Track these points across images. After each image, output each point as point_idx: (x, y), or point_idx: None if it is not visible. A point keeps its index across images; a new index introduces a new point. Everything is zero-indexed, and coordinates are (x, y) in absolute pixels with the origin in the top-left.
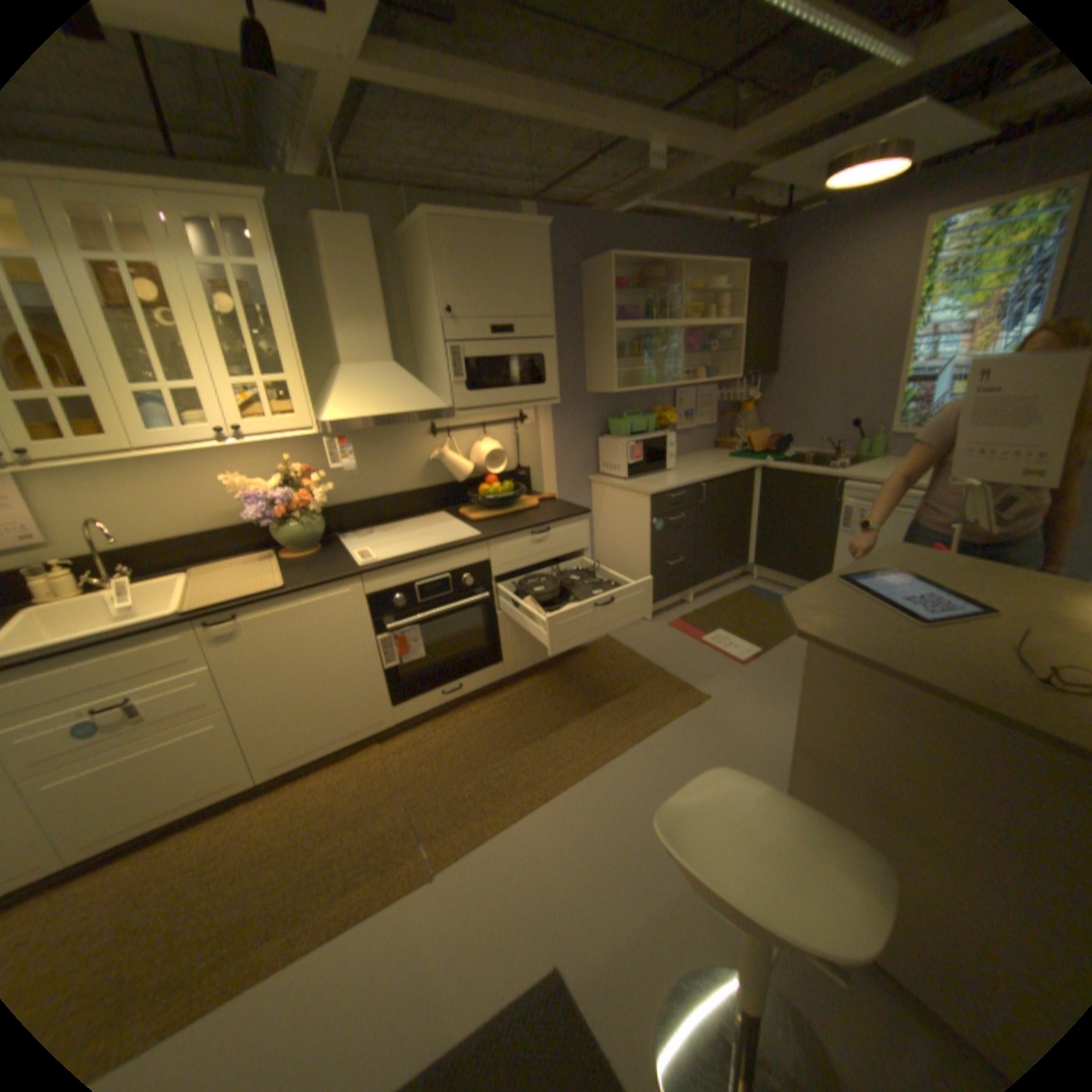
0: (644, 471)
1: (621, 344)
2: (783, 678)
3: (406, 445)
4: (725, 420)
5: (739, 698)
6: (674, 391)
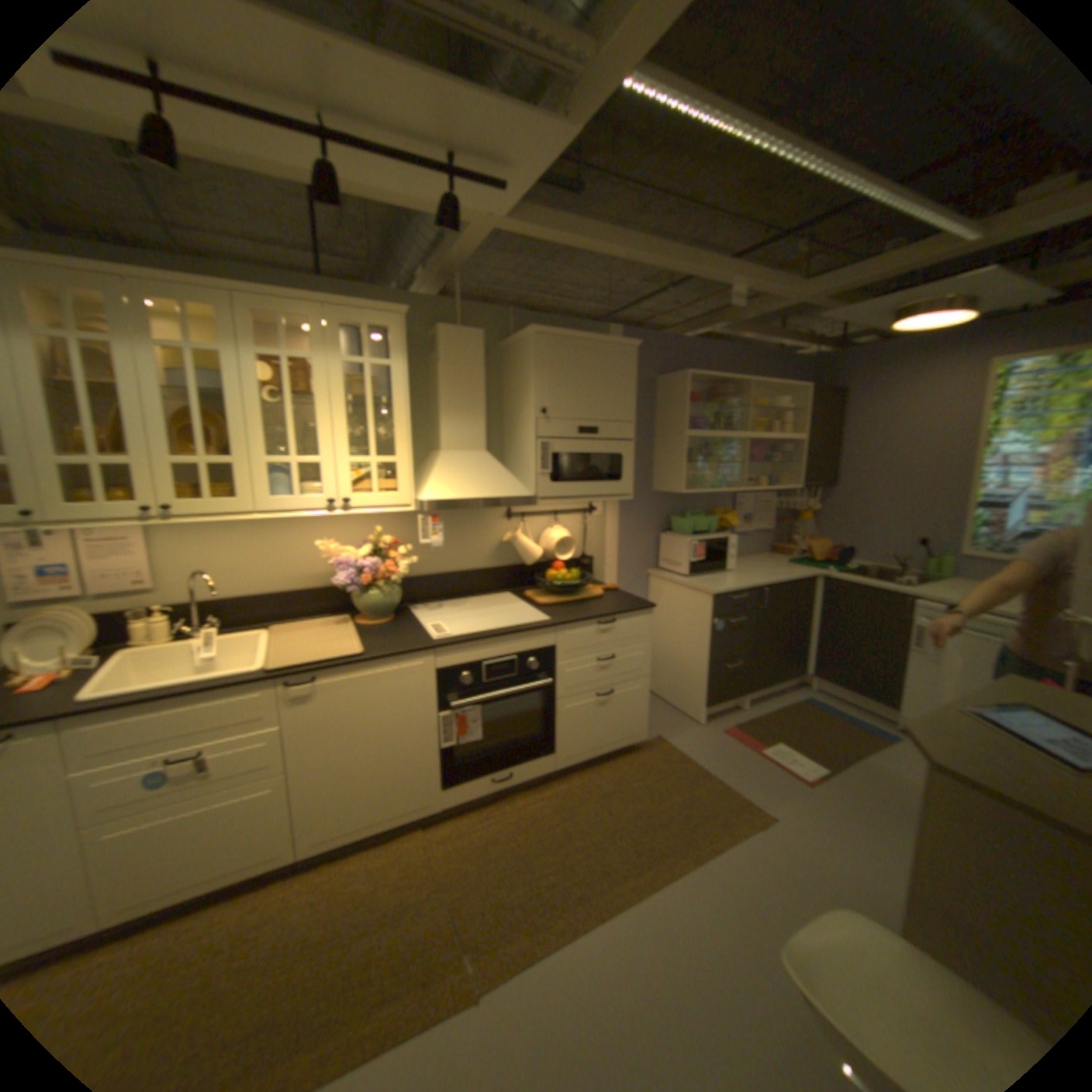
0: (706, 570)
1: (690, 449)
2: (858, 808)
3: (484, 526)
4: (783, 526)
5: (810, 826)
6: (735, 495)
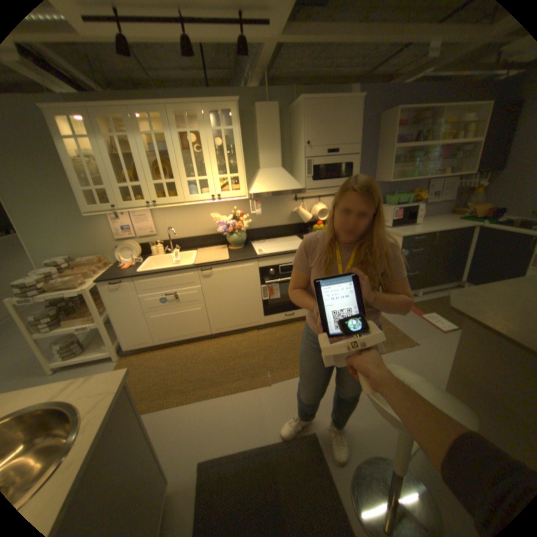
0: (402, 223)
1: (399, 155)
2: None
3: (283, 204)
4: (462, 197)
5: (437, 349)
6: (429, 180)
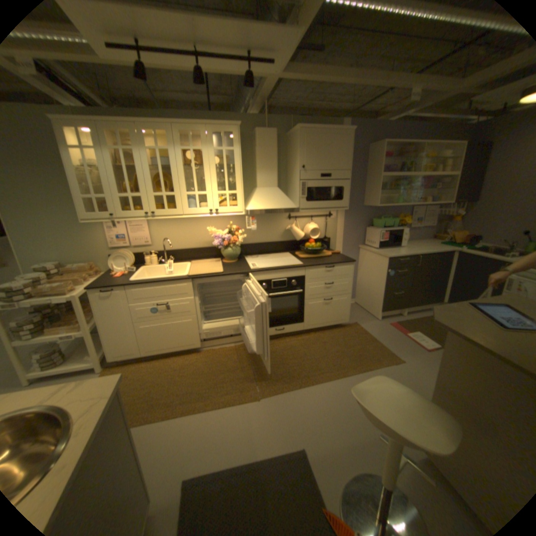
0: (389, 245)
1: (386, 183)
2: None
3: (277, 222)
4: (442, 224)
5: (422, 367)
6: (413, 207)
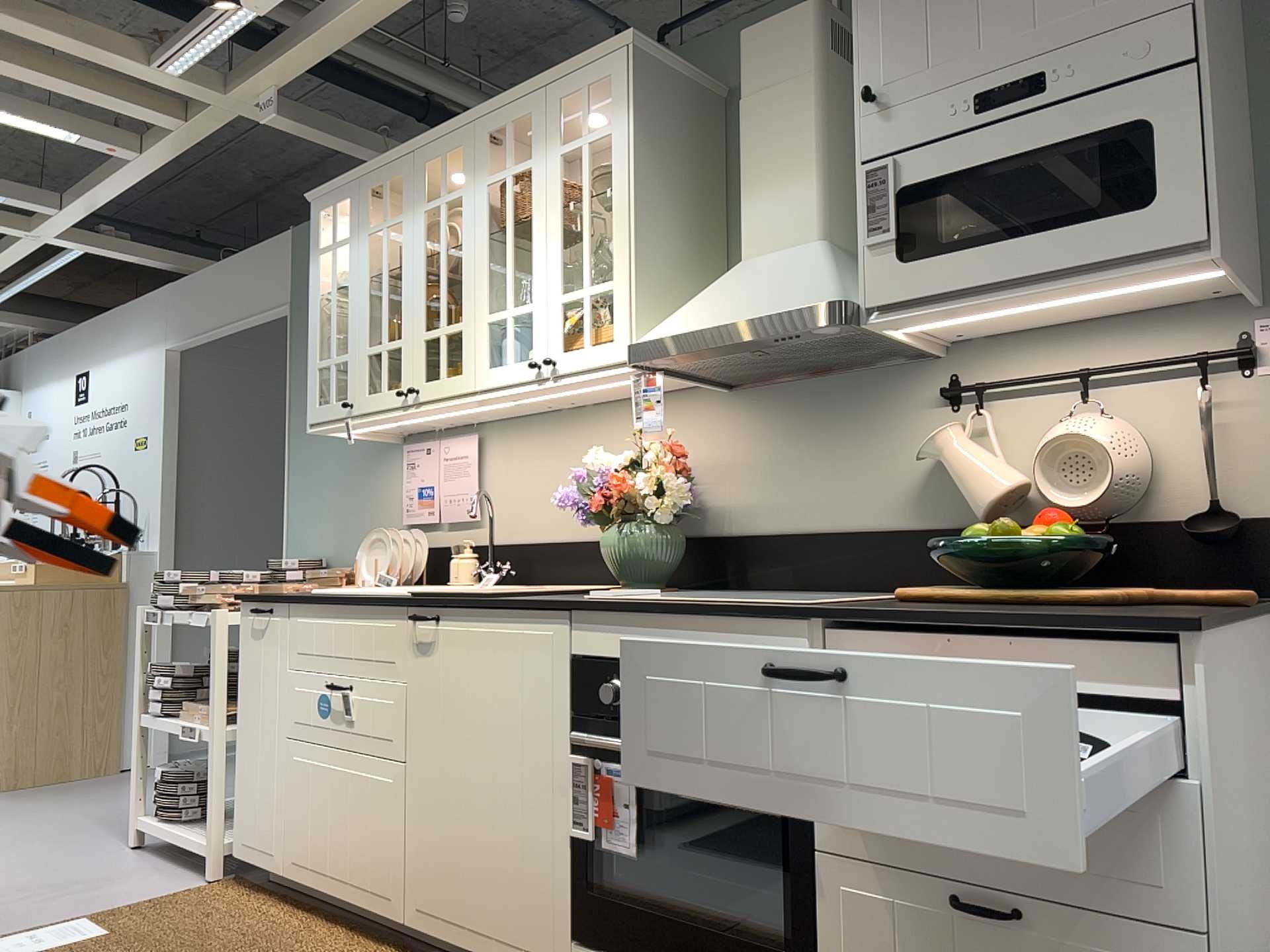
0: None
1: None
2: None
3: (887, 424)
4: None
5: None
6: None
